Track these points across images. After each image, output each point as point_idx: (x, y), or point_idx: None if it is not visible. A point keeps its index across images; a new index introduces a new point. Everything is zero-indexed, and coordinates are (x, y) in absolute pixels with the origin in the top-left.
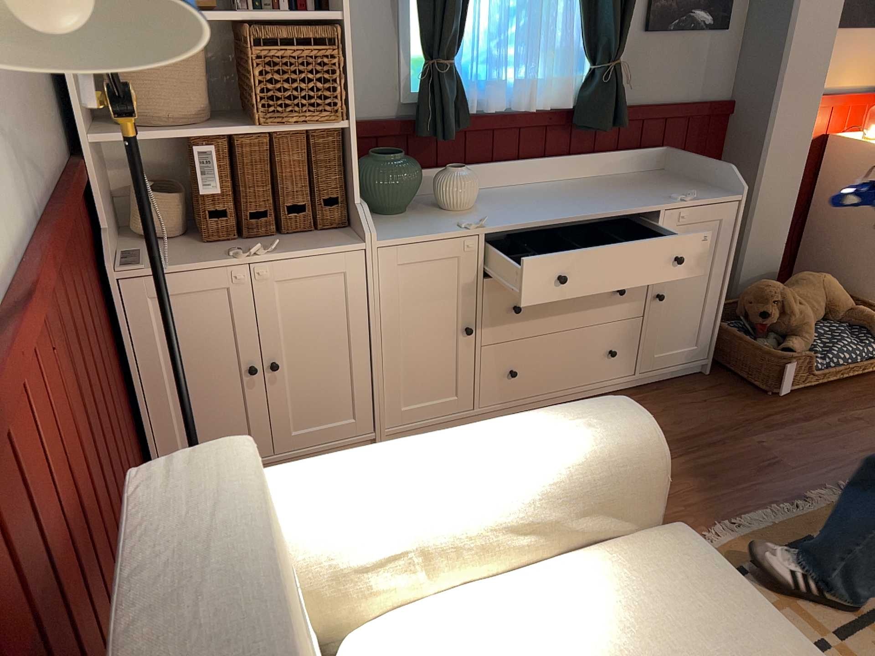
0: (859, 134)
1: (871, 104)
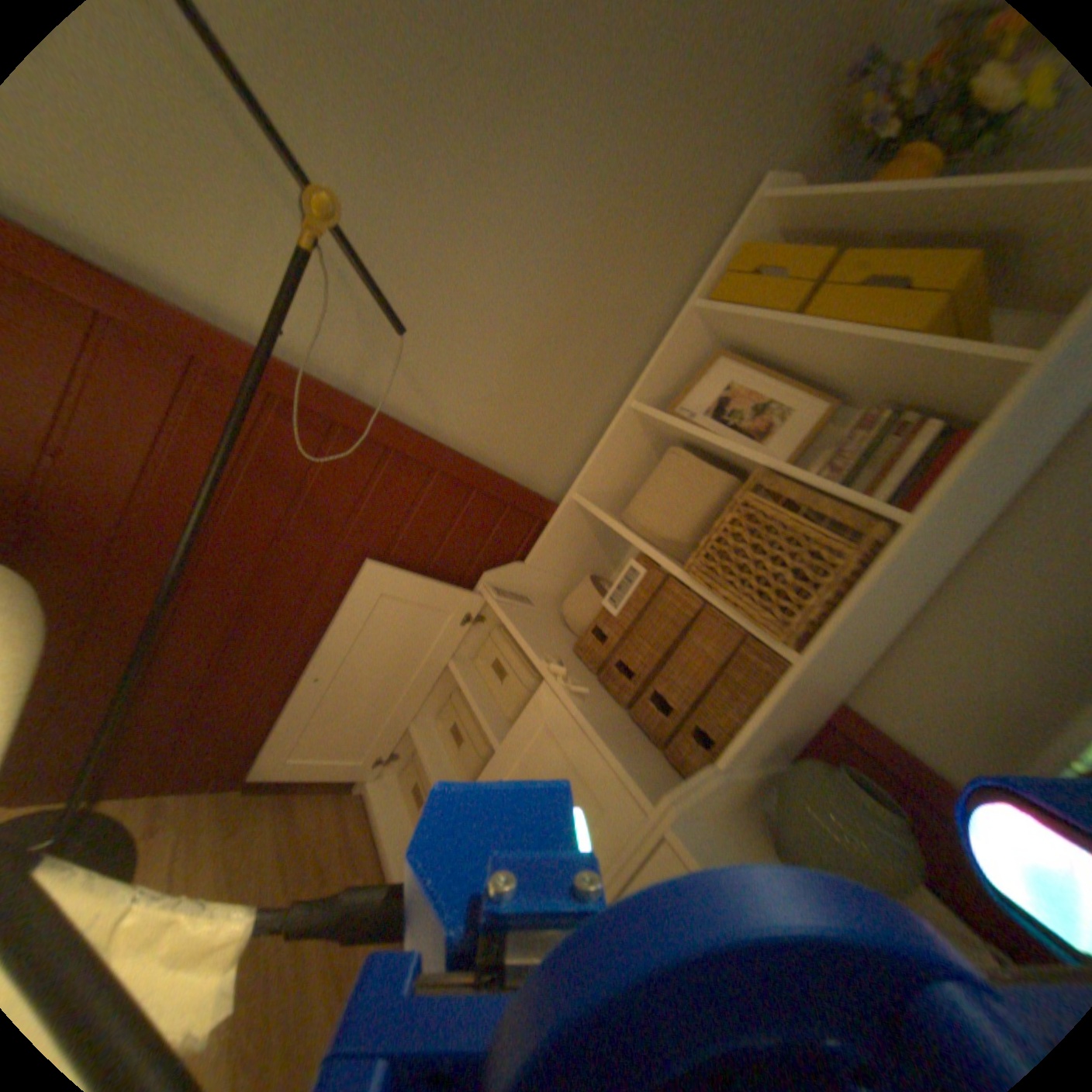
0: None
1: None
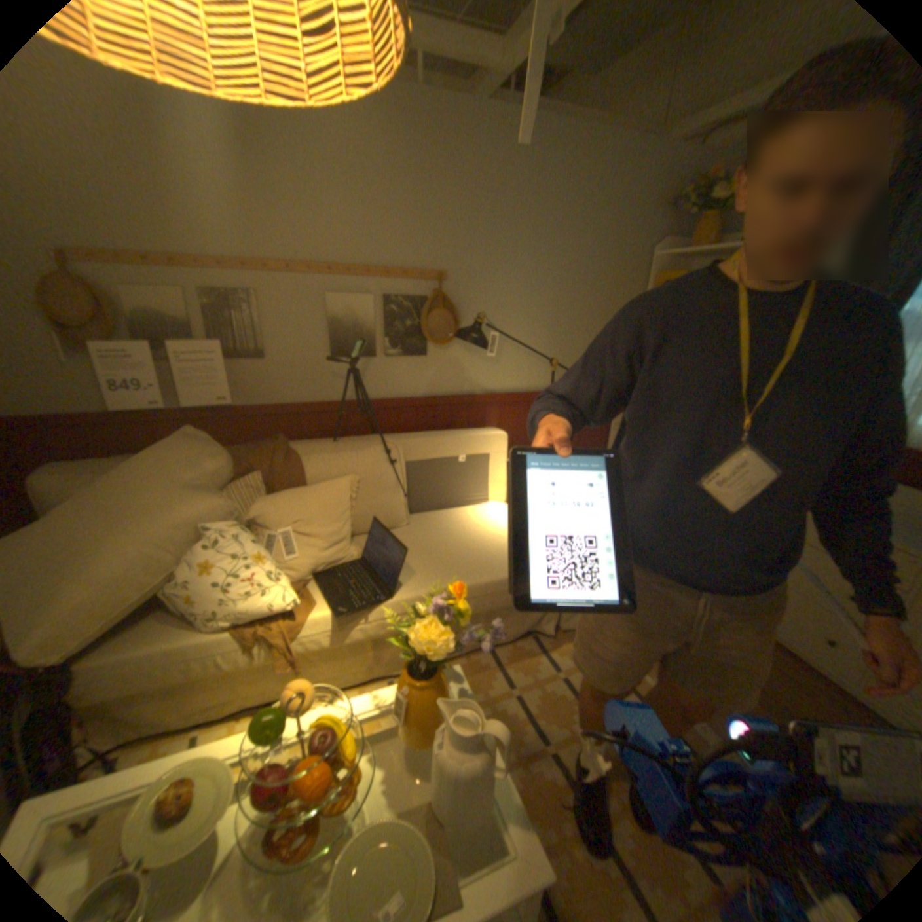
0: None
1: None
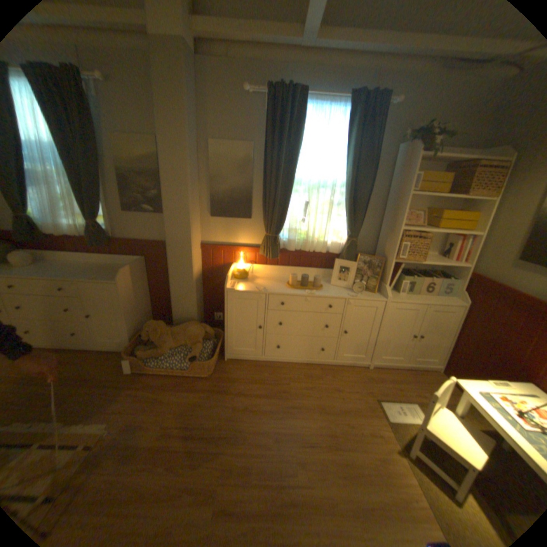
0: (246, 265)
1: (249, 253)
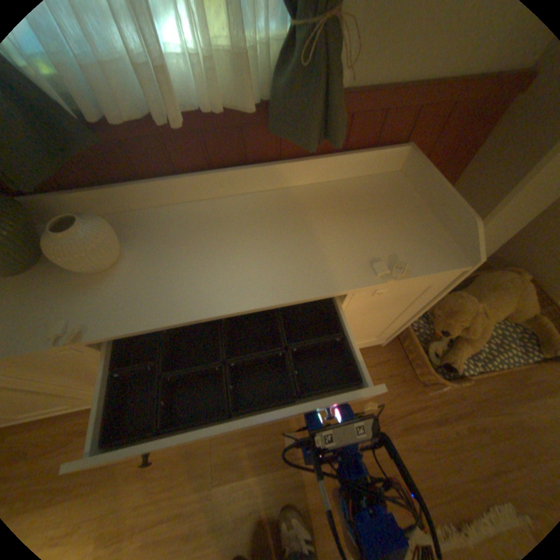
0: None
1: None
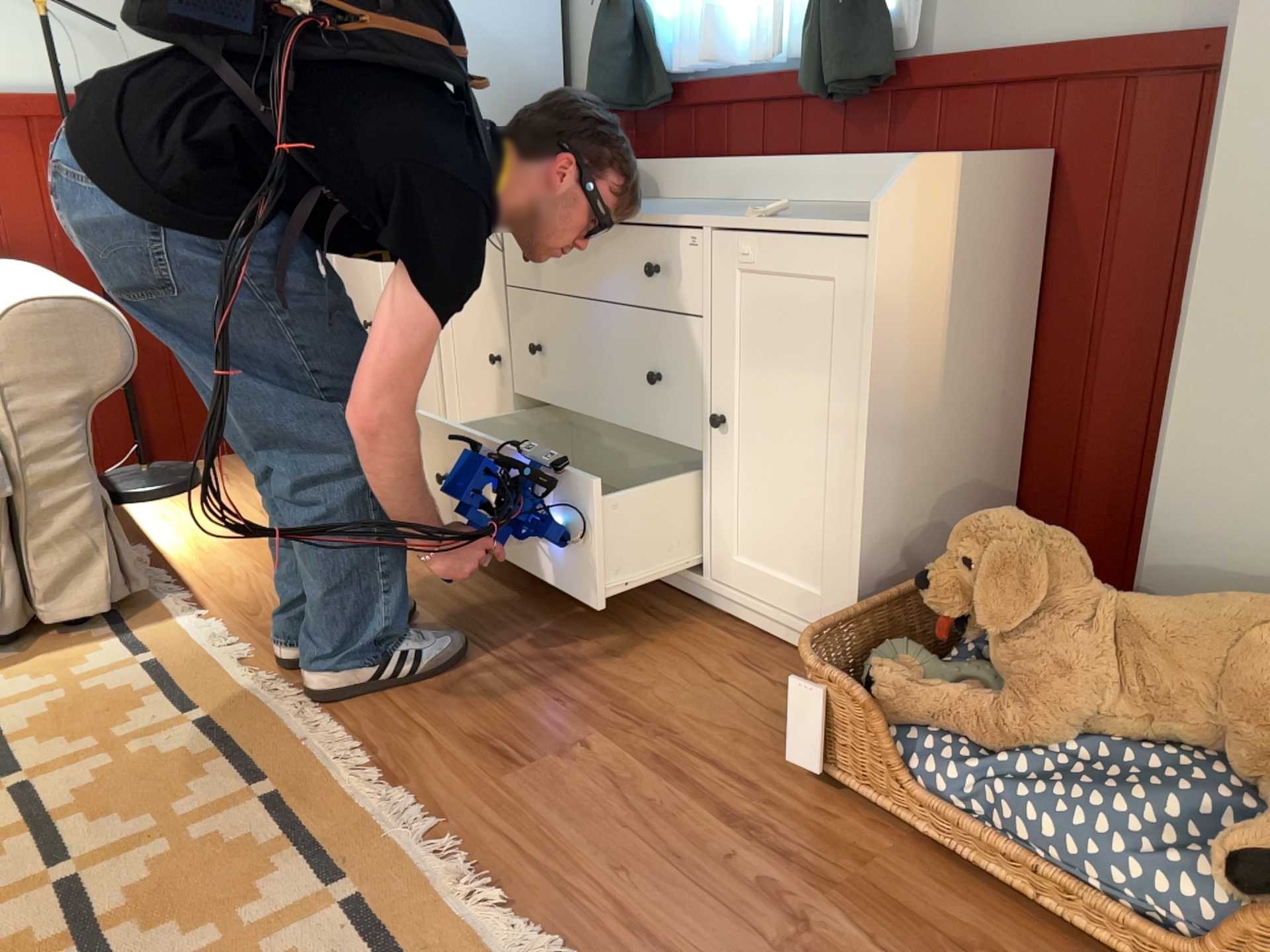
0: None
1: None
